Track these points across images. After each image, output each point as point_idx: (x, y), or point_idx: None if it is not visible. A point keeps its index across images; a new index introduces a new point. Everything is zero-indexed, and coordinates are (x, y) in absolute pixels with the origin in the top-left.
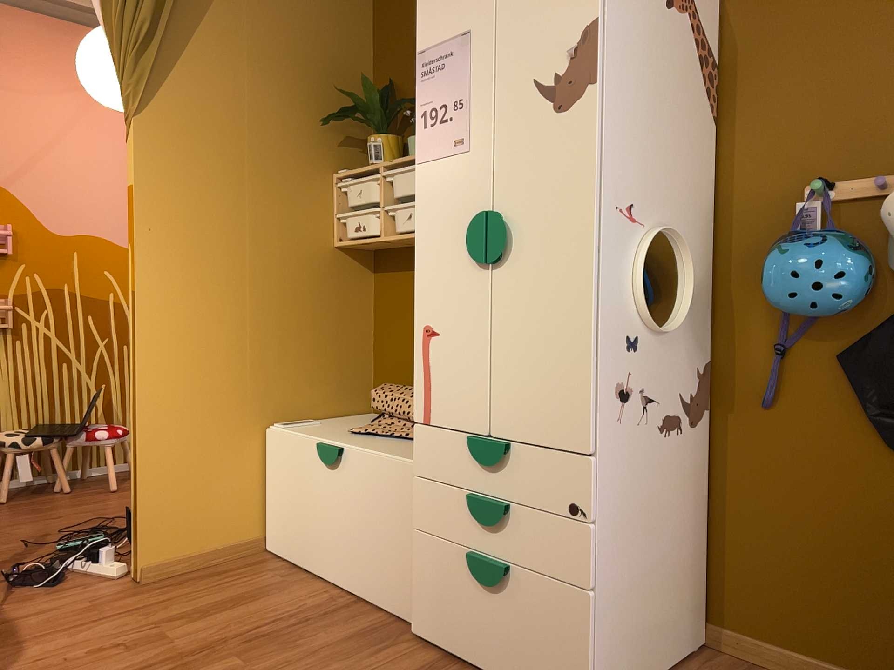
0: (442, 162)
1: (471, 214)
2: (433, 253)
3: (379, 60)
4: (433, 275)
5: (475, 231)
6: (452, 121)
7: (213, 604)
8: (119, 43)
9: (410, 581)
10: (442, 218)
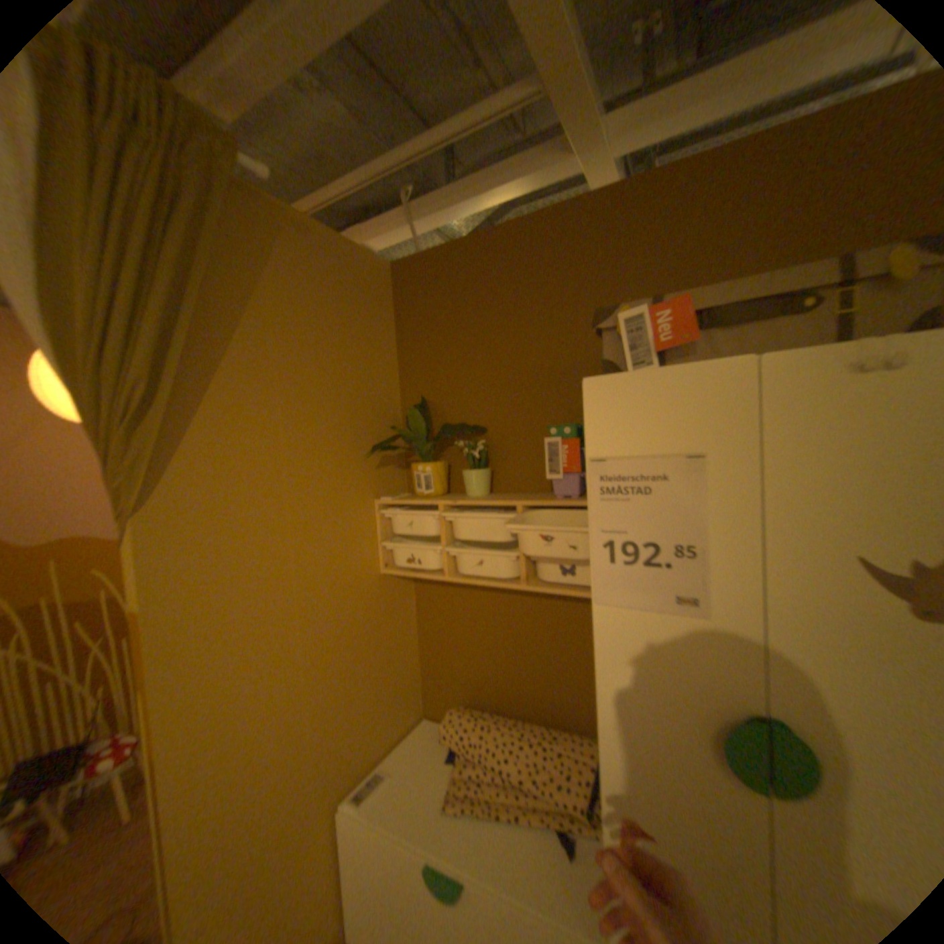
0: (649, 616)
1: (719, 706)
2: (637, 730)
3: (405, 373)
4: (638, 759)
5: (744, 746)
6: (669, 567)
7: None
8: (91, 405)
9: None
10: (652, 690)
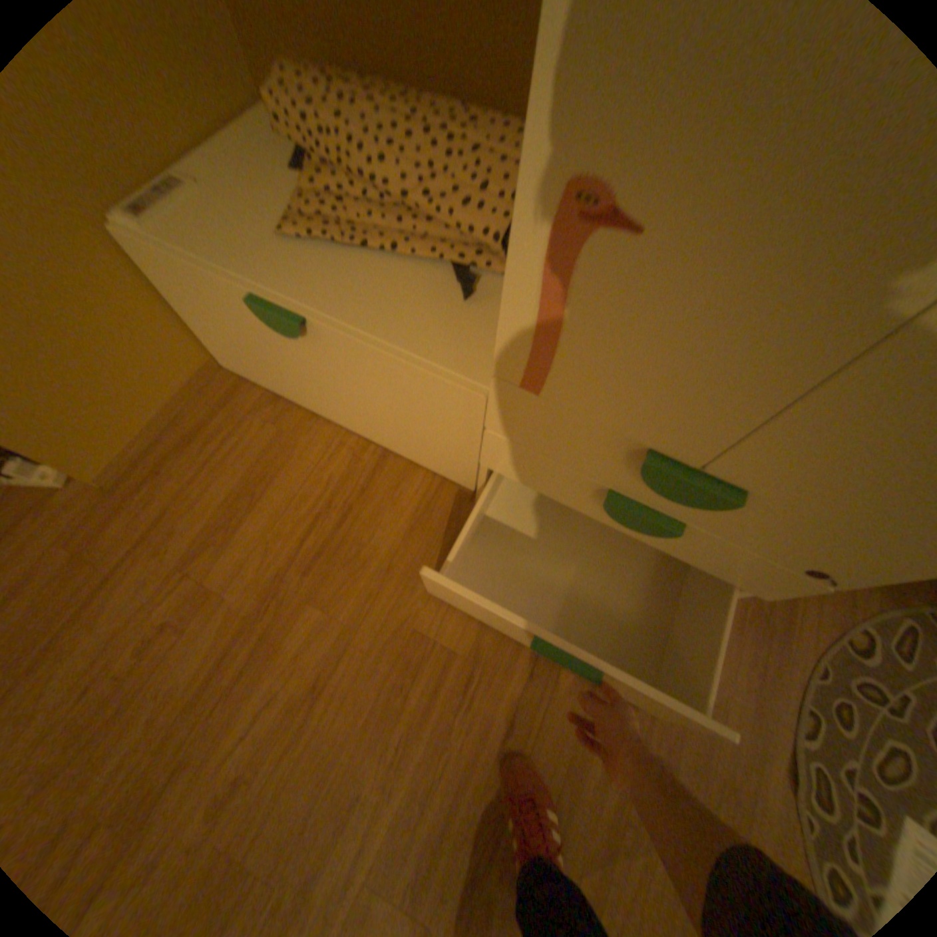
0: None
1: None
2: None
3: None
4: None
5: None
6: None
7: (226, 506)
8: None
9: (461, 466)
10: None
